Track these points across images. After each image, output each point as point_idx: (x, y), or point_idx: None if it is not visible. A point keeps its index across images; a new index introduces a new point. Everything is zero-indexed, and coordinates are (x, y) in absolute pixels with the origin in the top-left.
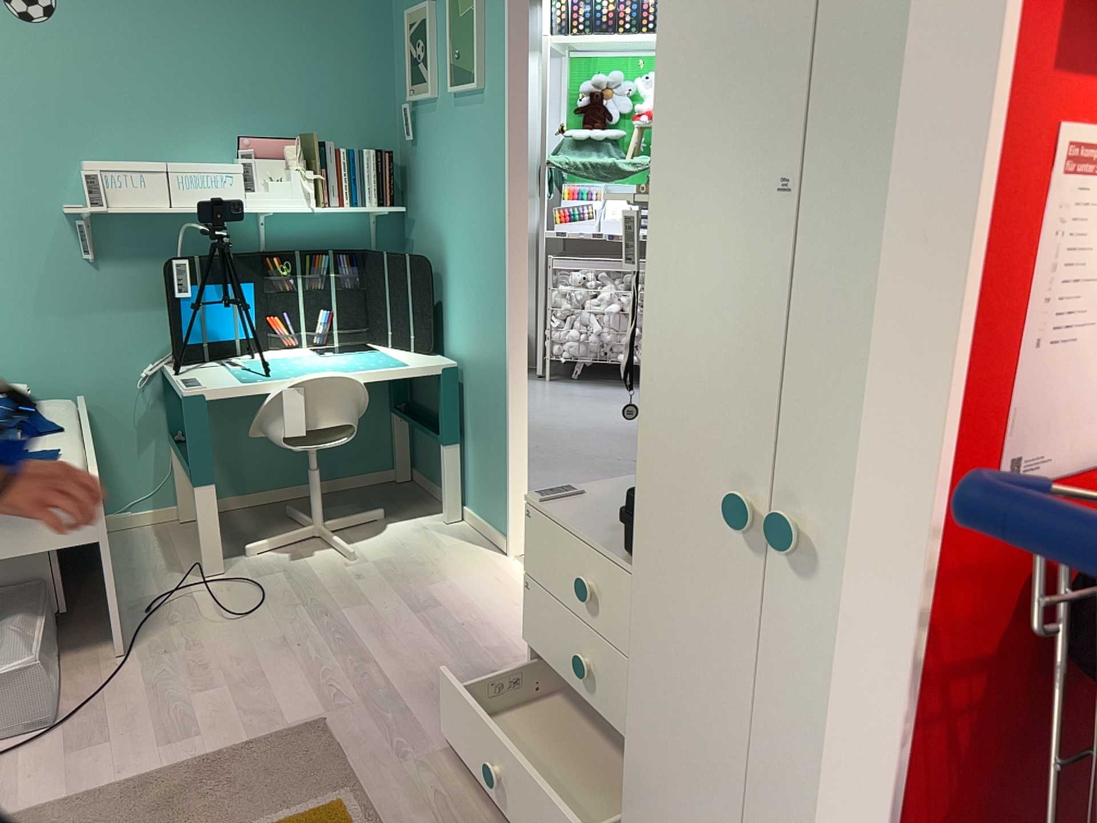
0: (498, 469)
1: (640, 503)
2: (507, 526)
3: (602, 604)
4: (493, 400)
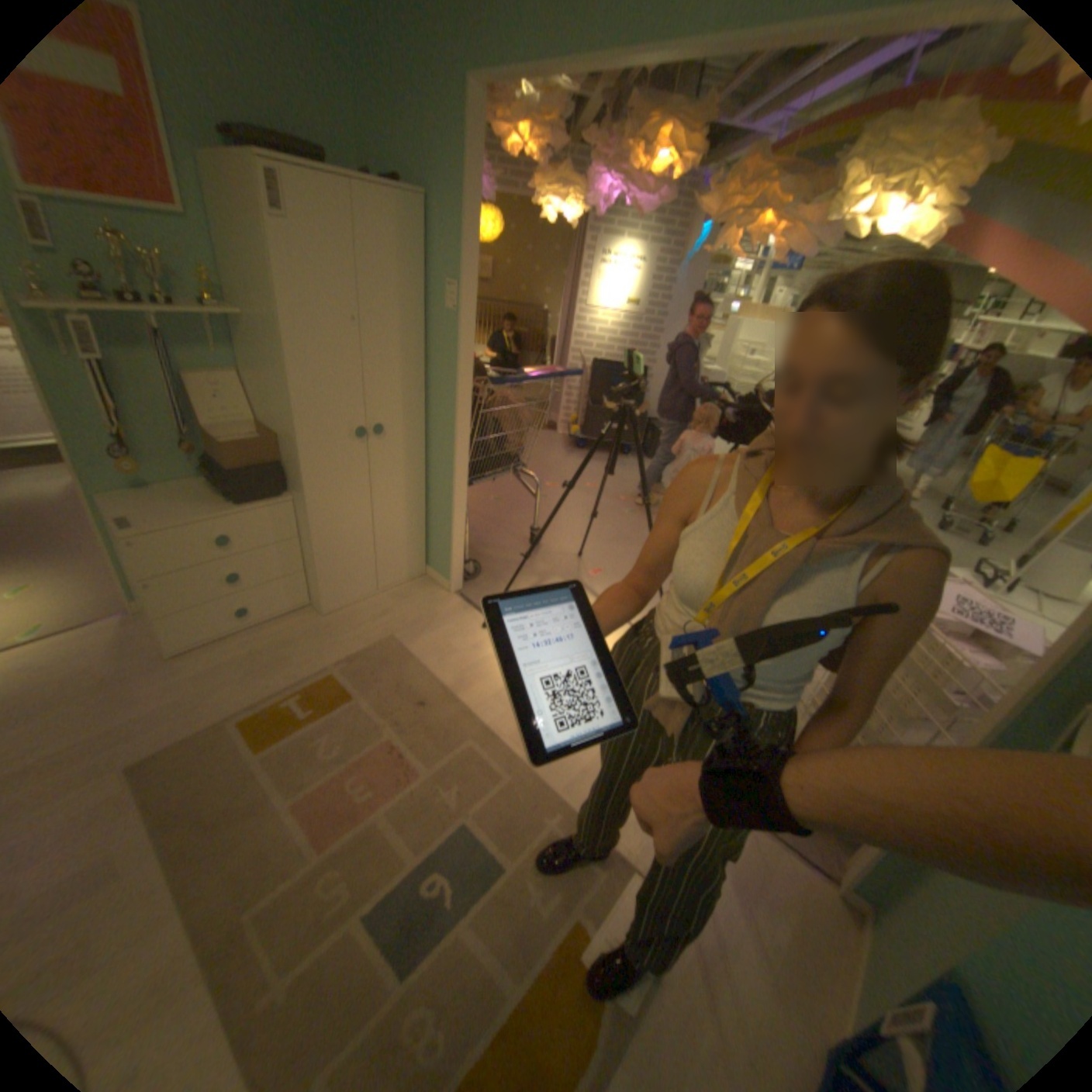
0: None
1: (301, 461)
2: None
3: (233, 541)
4: None
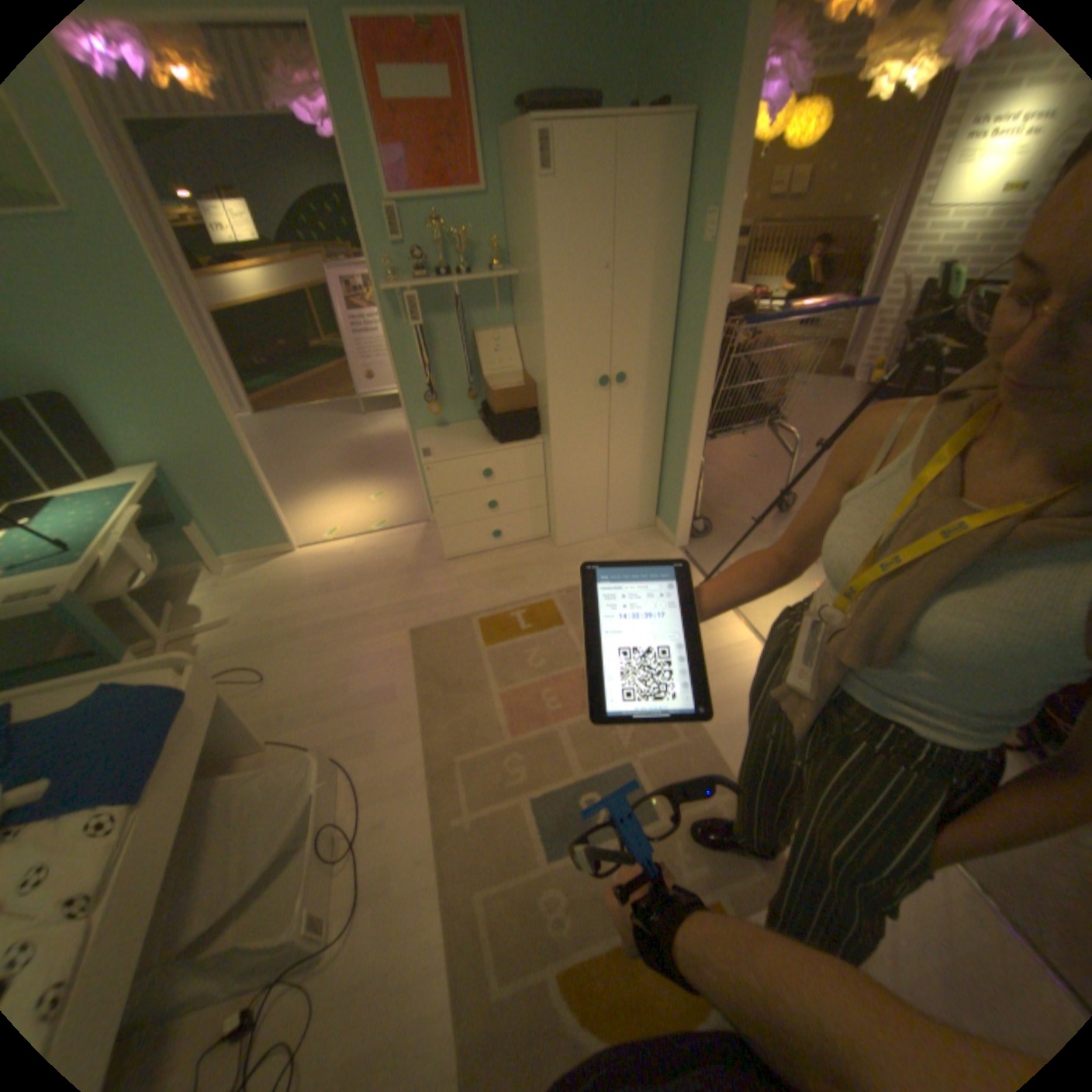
0: (254, 509)
1: (549, 407)
2: (281, 537)
3: (494, 473)
4: (223, 469)
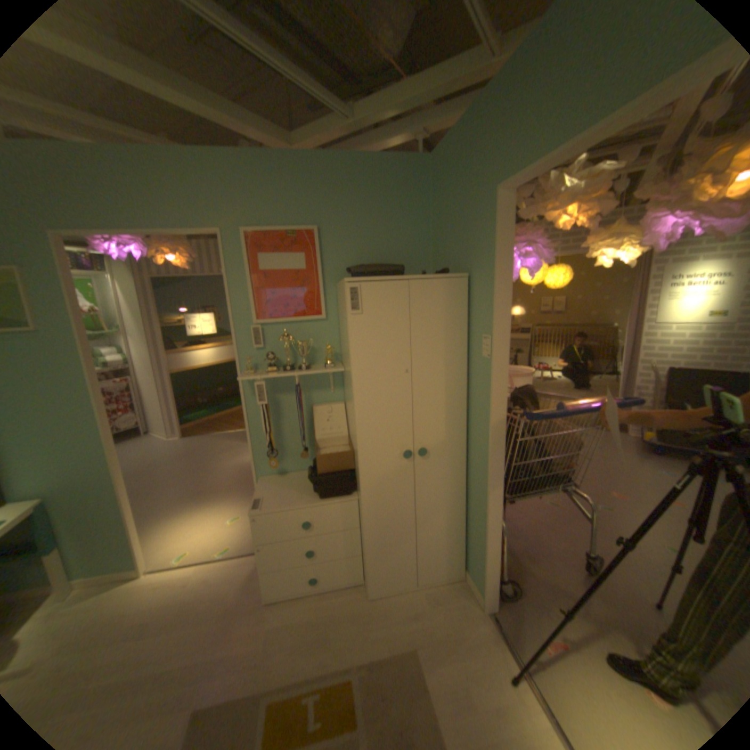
0: (113, 539)
1: (361, 473)
2: (131, 564)
3: (314, 525)
4: (96, 504)
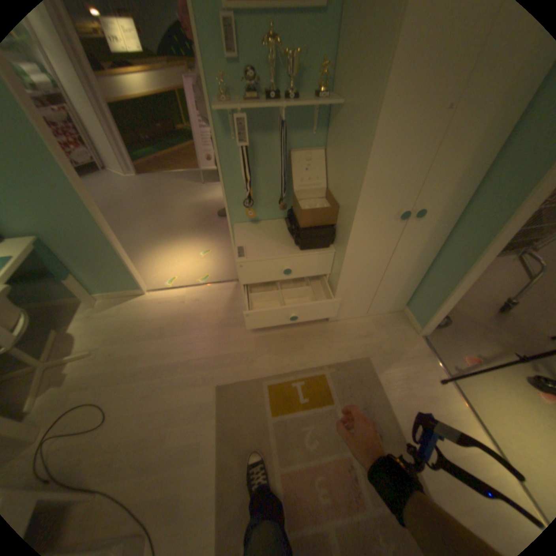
0: (115, 268)
1: (352, 232)
2: (136, 285)
3: (293, 270)
4: (90, 242)
